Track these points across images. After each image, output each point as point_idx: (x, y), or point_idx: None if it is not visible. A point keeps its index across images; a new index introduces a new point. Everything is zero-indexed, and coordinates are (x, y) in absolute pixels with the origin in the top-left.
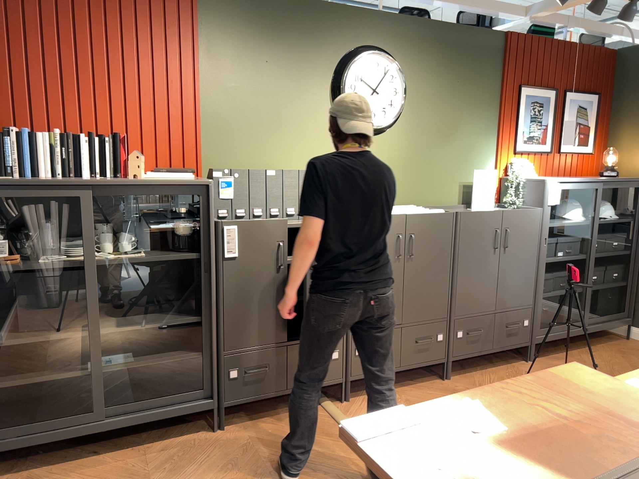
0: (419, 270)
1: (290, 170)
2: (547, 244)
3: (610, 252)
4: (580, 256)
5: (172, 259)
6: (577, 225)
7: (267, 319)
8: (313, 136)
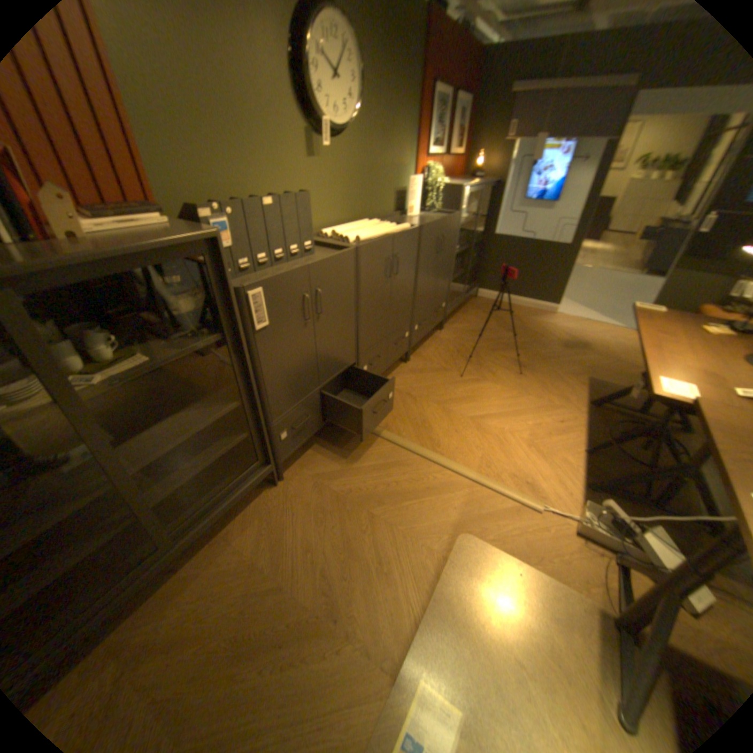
0: (399, 286)
1: (288, 195)
2: (458, 242)
3: (476, 239)
4: (467, 247)
5: (192, 351)
6: (469, 222)
7: (304, 374)
8: (279, 138)
